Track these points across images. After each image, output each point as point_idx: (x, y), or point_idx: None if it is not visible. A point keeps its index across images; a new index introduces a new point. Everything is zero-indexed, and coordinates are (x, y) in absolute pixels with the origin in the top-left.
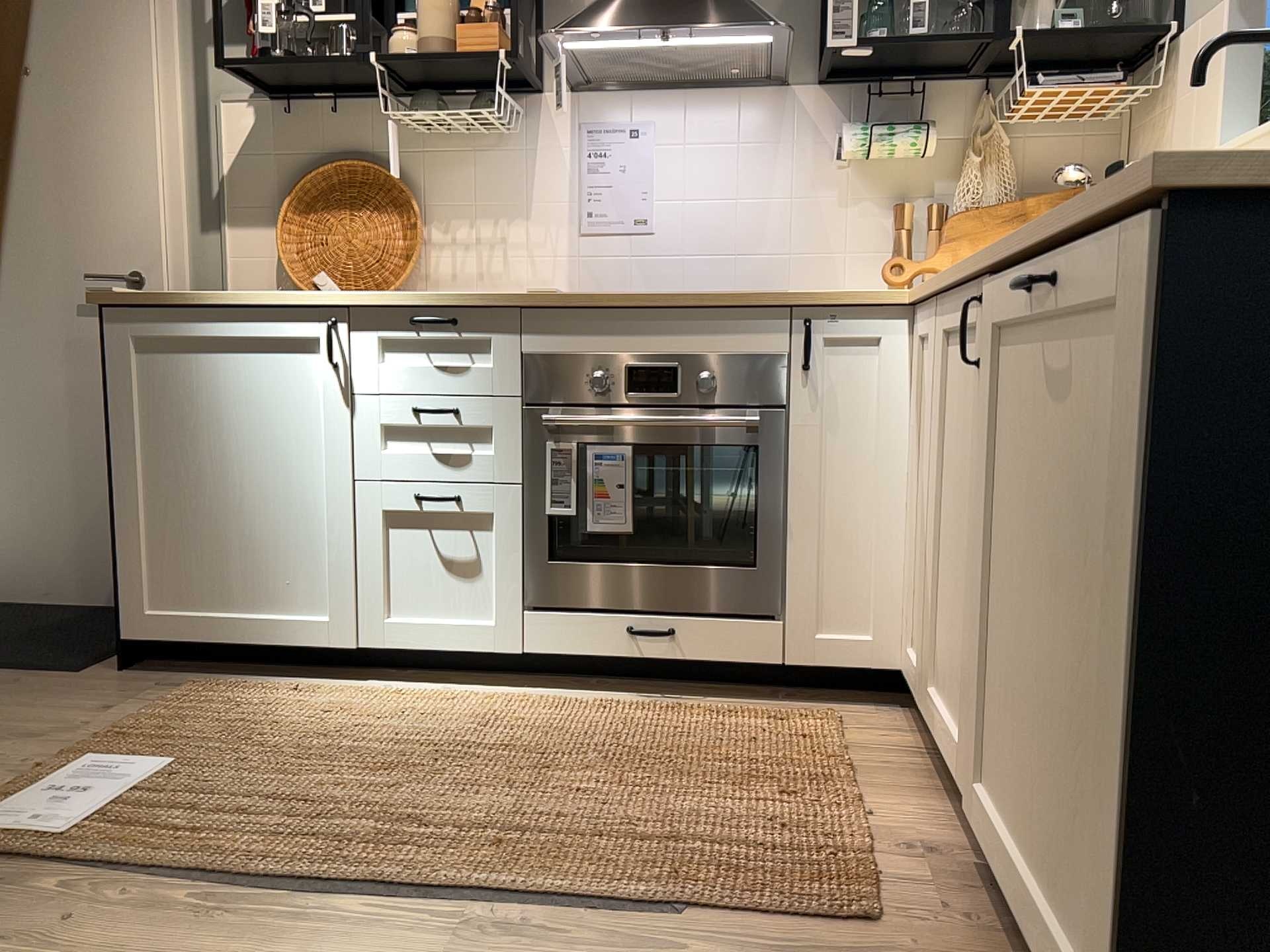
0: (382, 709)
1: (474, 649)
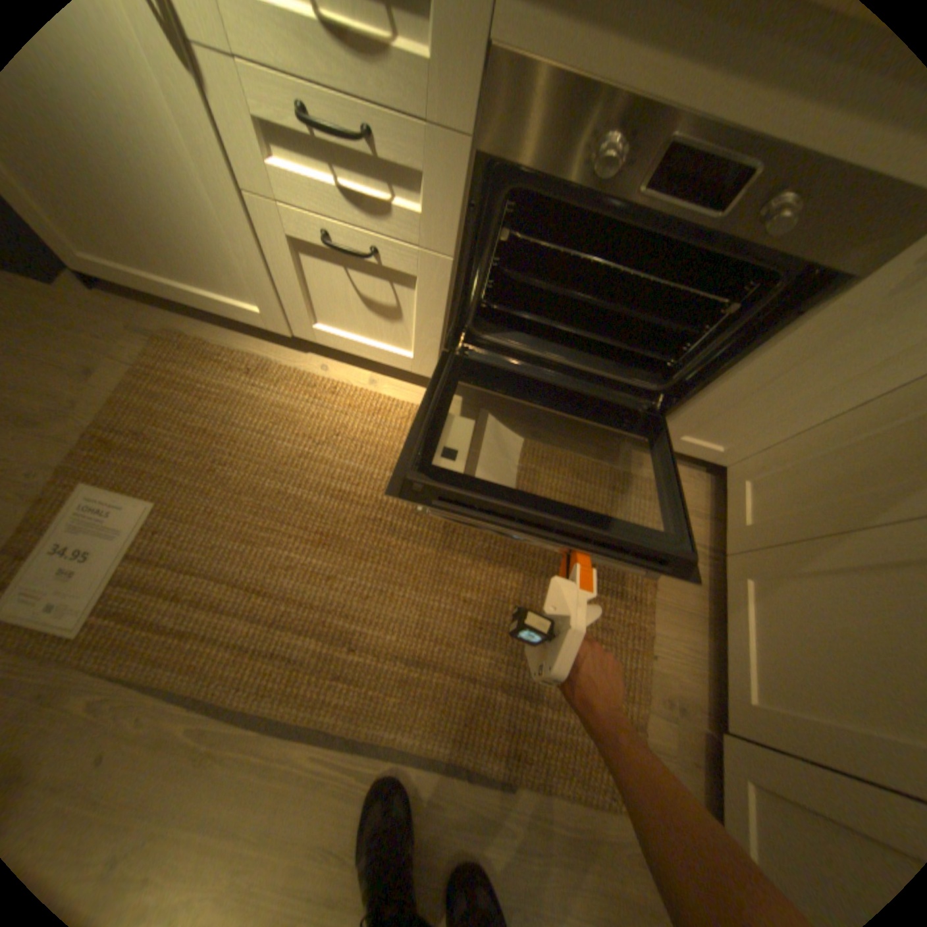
0: (319, 420)
1: (394, 364)
